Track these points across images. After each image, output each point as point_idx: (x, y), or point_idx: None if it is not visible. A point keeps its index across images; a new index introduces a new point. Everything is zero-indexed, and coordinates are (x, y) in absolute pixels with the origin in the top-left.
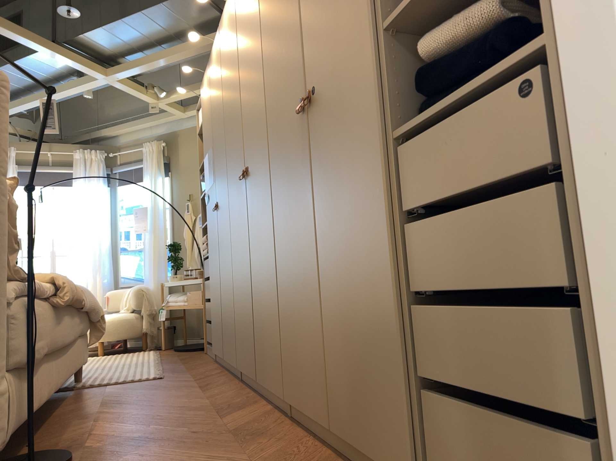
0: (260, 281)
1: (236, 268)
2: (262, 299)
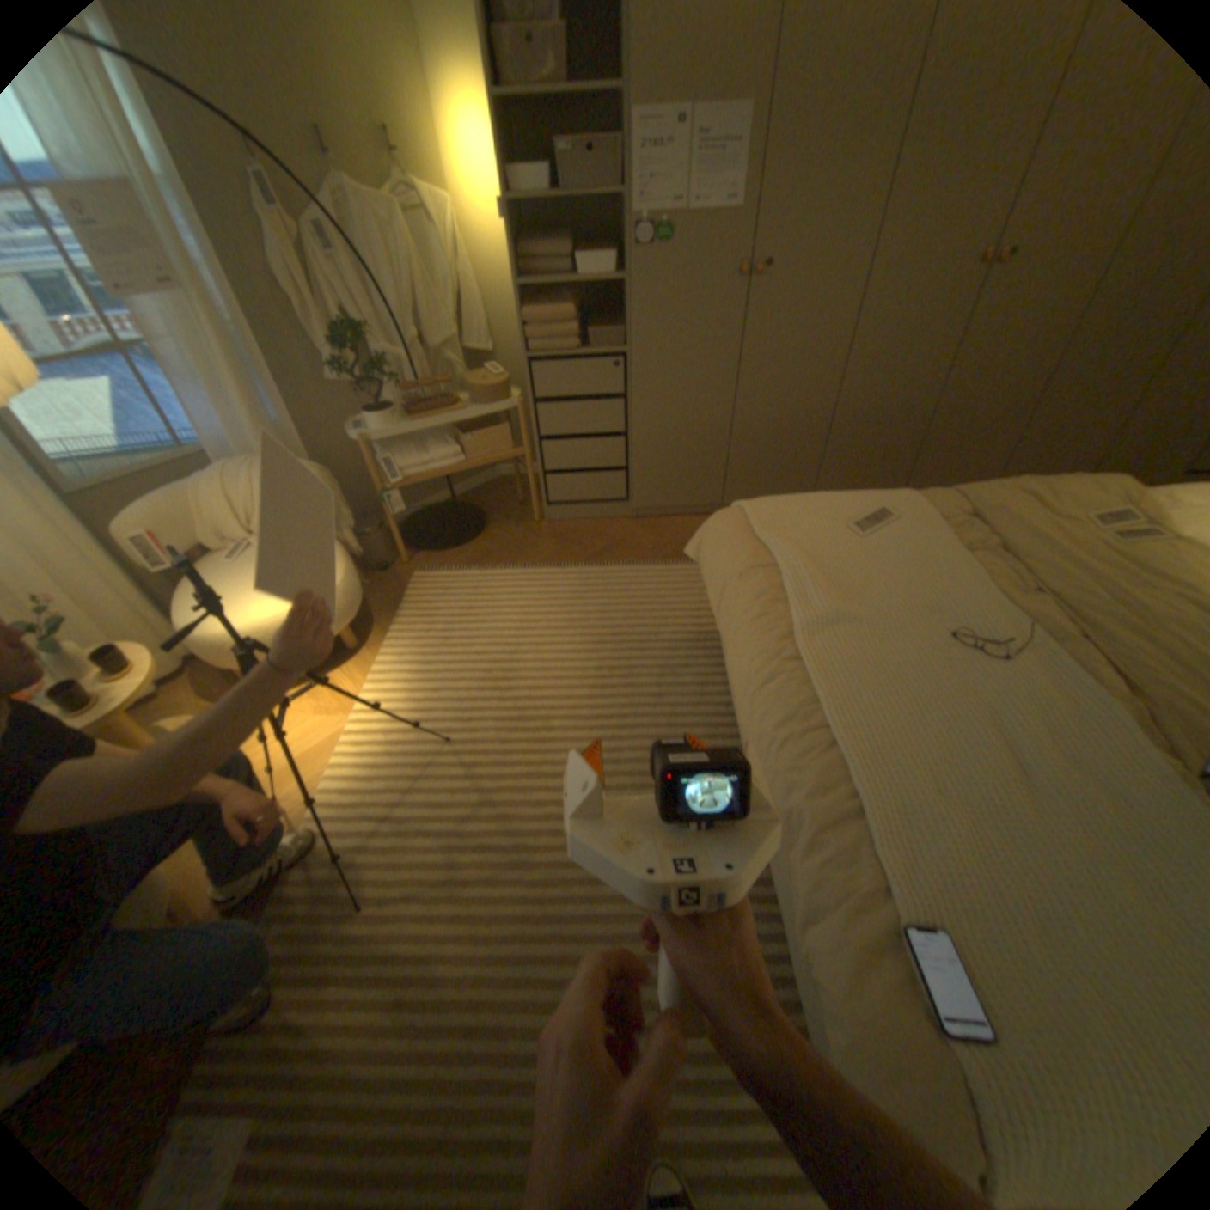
0: (971, 405)
1: (853, 390)
2: (962, 425)
